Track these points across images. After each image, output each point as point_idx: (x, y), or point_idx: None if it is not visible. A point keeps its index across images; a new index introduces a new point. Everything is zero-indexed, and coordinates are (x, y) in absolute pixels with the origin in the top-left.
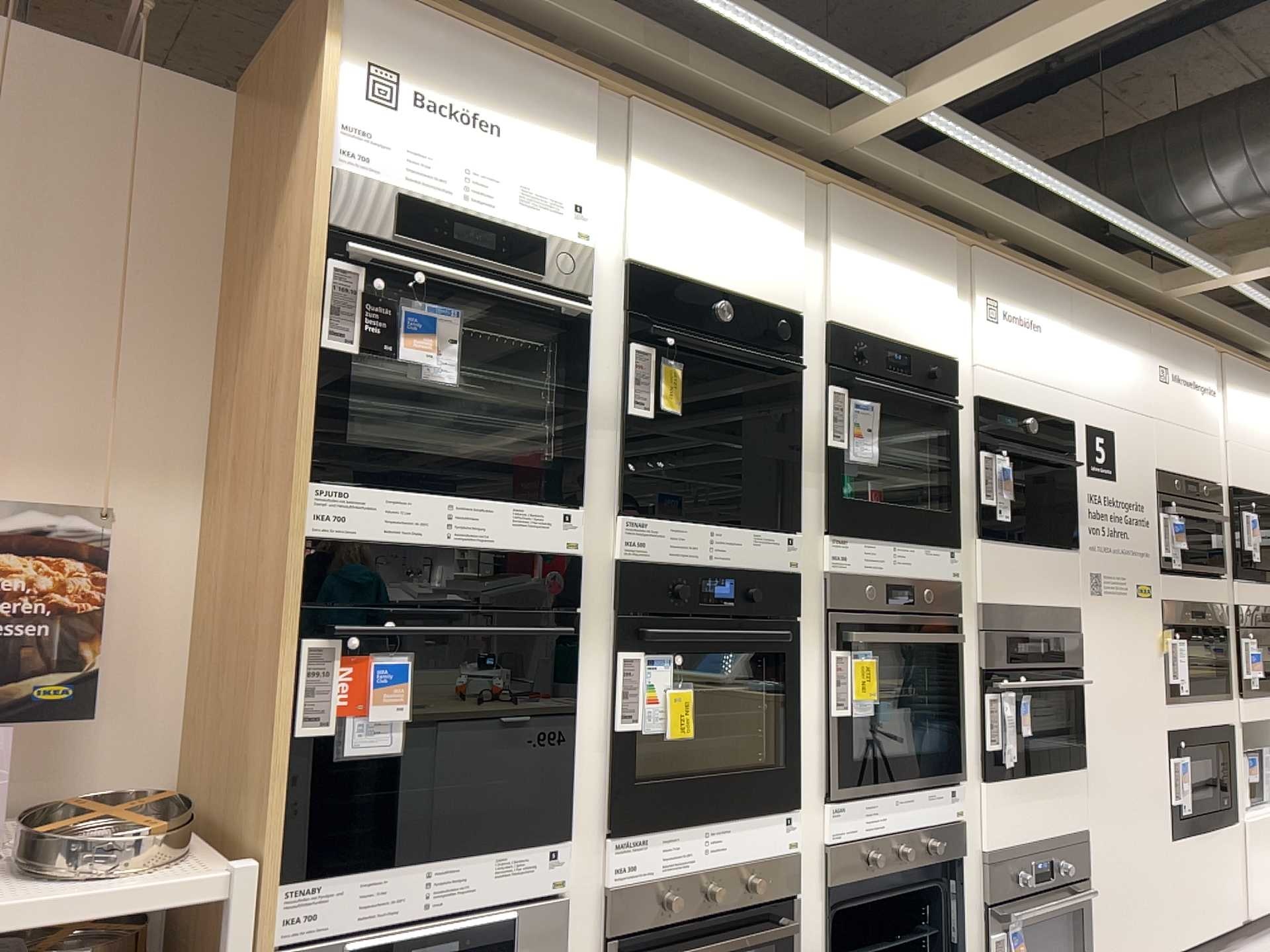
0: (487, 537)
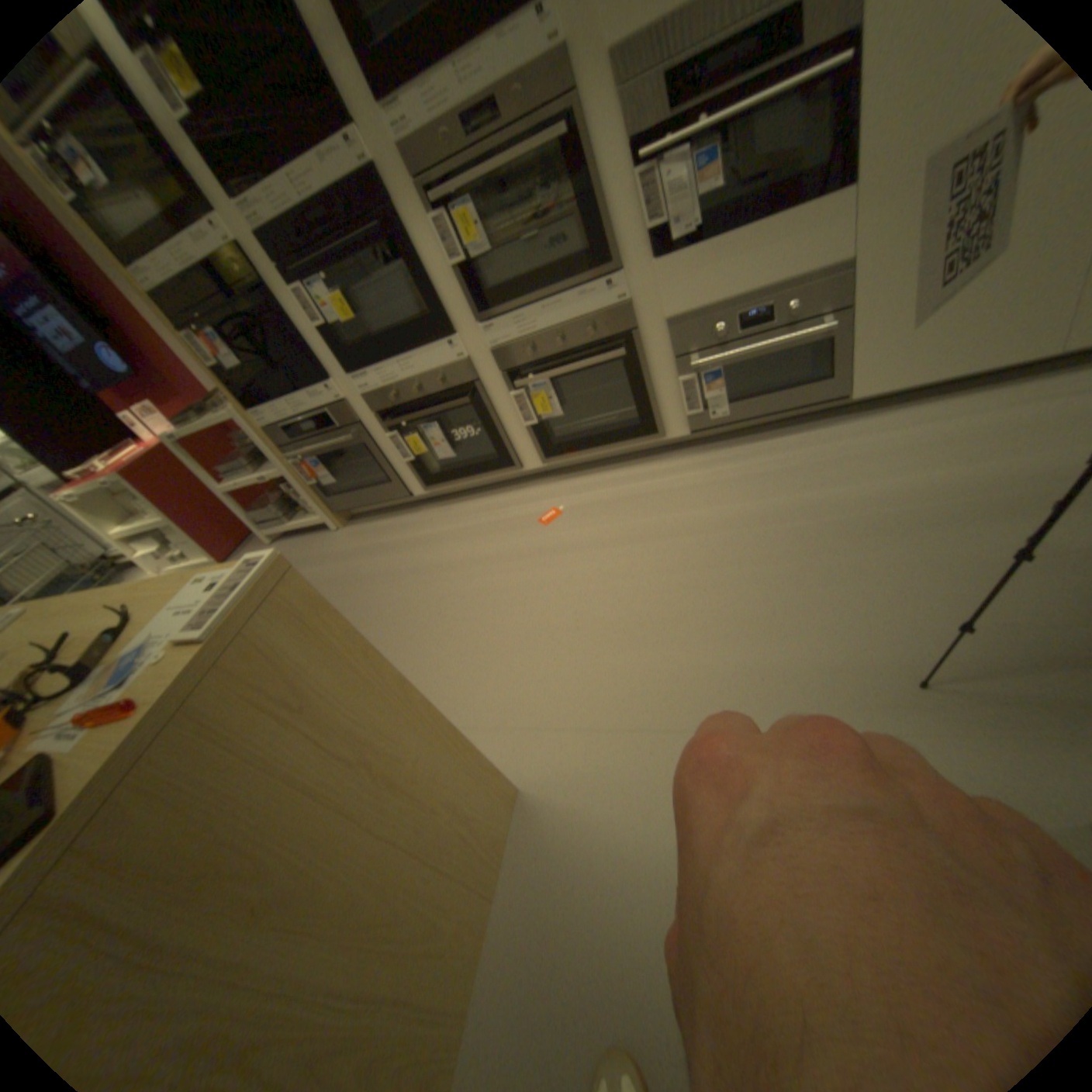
0: (190, 259)
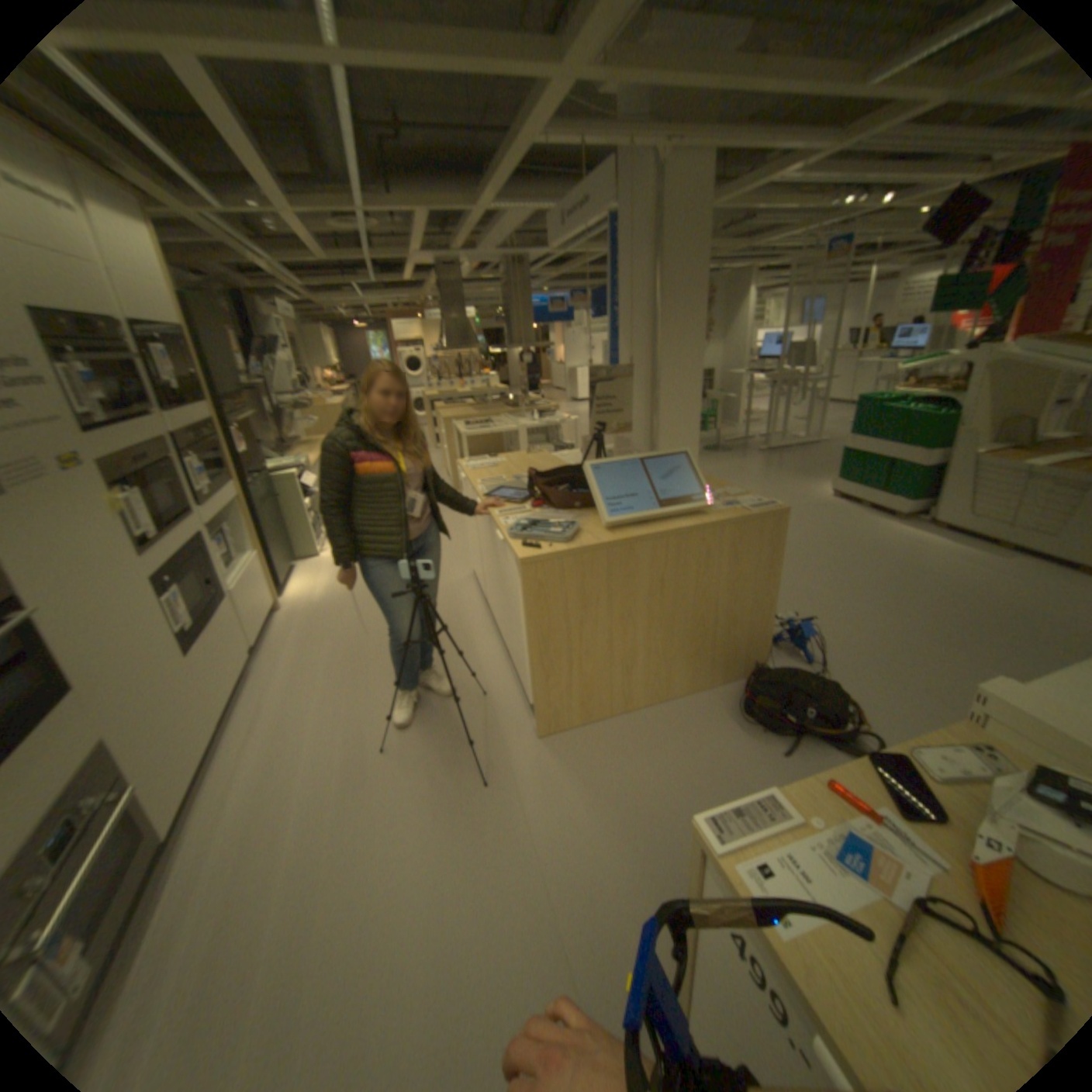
0: None
